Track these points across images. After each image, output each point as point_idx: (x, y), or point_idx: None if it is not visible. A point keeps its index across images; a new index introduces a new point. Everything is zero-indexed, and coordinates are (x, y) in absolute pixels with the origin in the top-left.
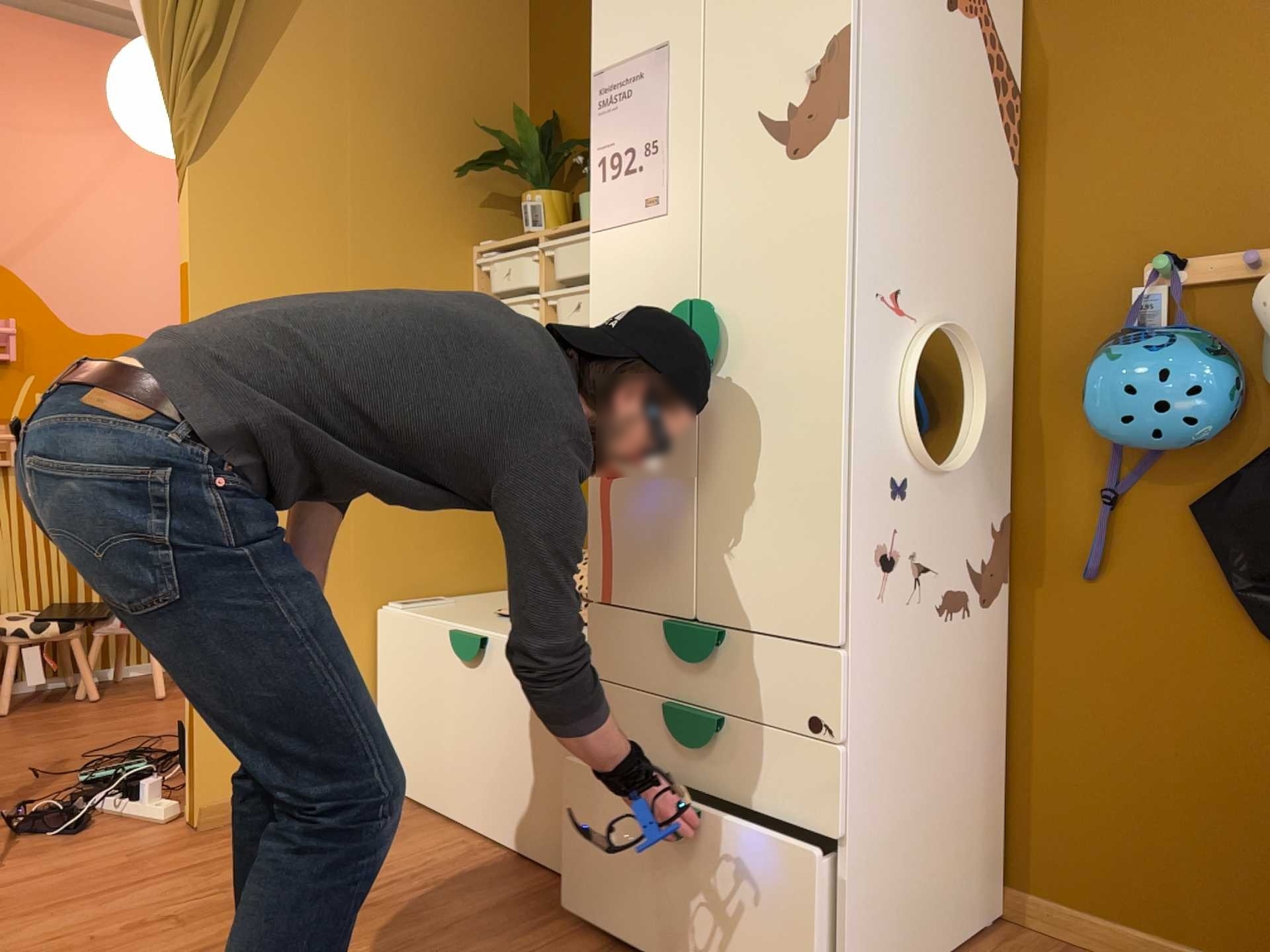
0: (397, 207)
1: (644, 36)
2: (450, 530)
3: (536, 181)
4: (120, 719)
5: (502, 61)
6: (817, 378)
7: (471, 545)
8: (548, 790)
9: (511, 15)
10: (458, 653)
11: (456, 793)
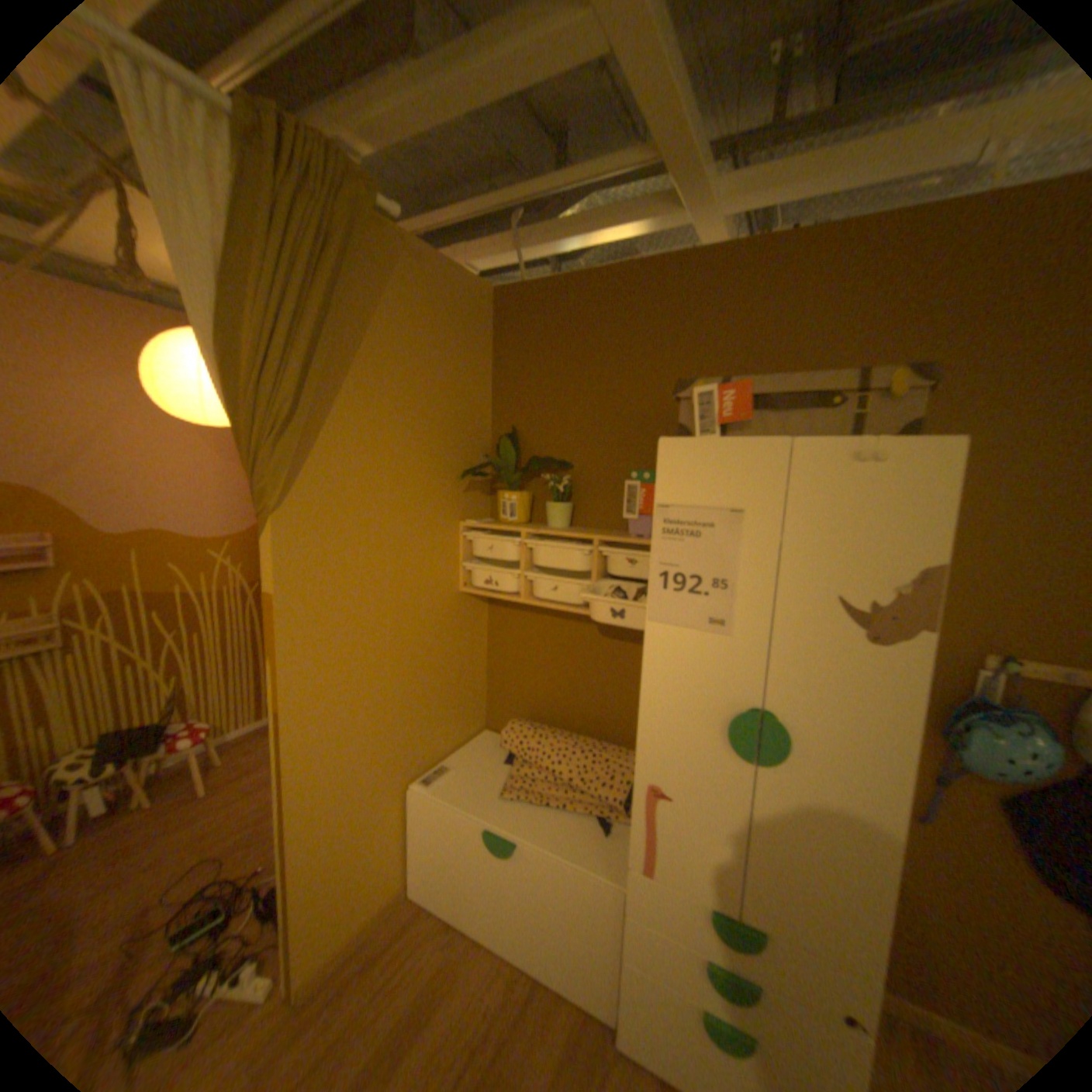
0: (416, 507)
1: (715, 494)
2: (446, 714)
3: (510, 483)
4: (179, 834)
5: (476, 386)
6: (879, 805)
7: (457, 718)
8: (573, 955)
9: (482, 351)
10: (491, 849)
11: (485, 929)
